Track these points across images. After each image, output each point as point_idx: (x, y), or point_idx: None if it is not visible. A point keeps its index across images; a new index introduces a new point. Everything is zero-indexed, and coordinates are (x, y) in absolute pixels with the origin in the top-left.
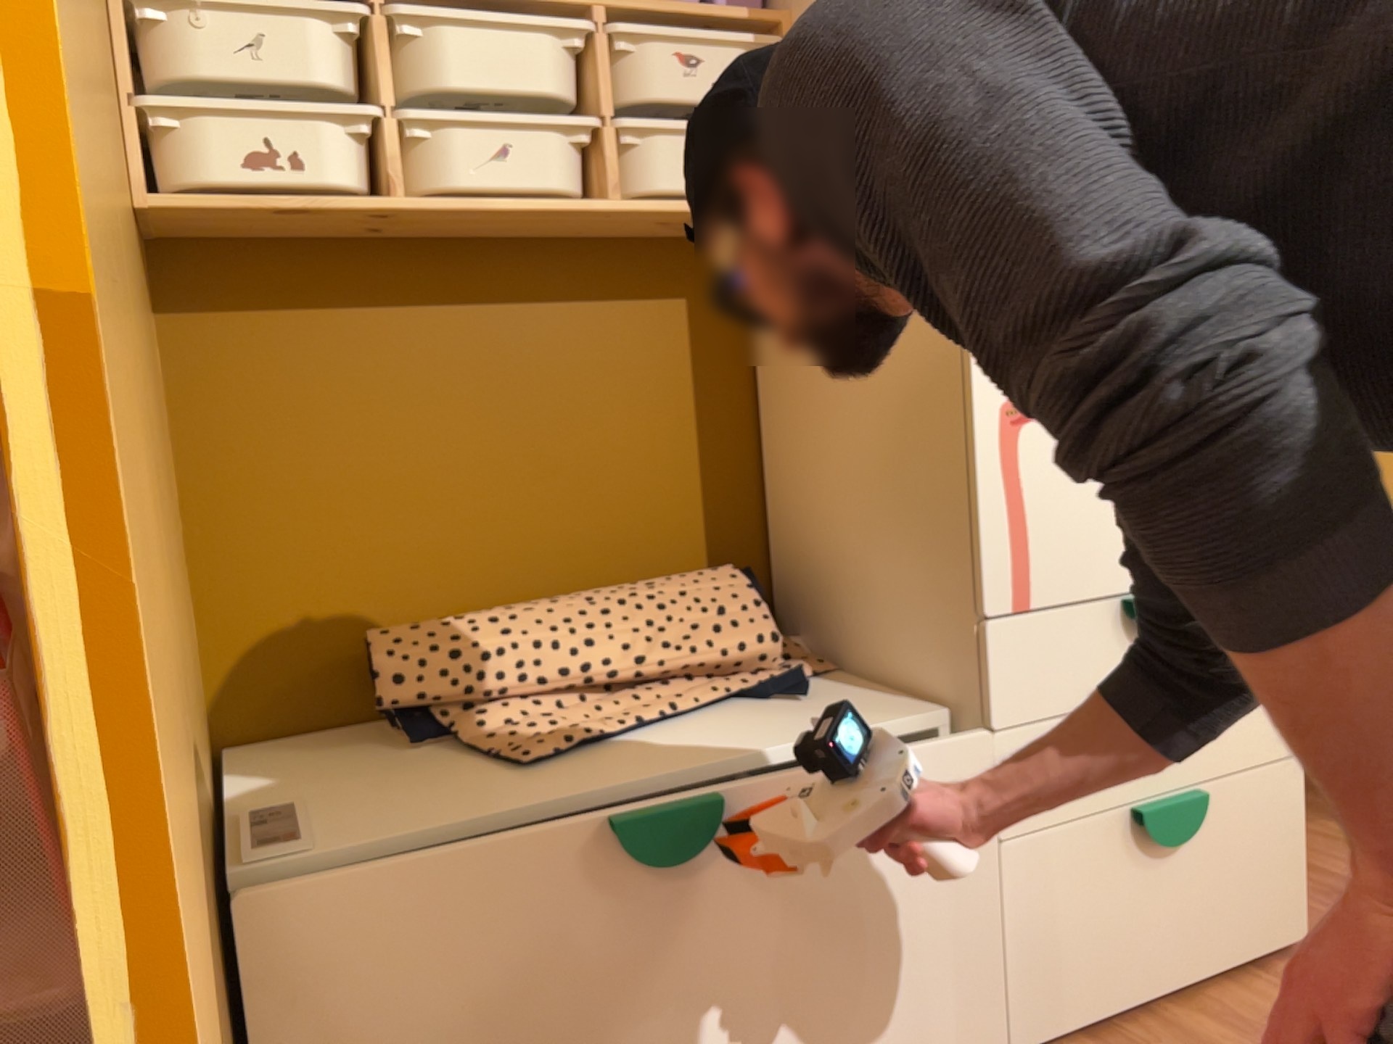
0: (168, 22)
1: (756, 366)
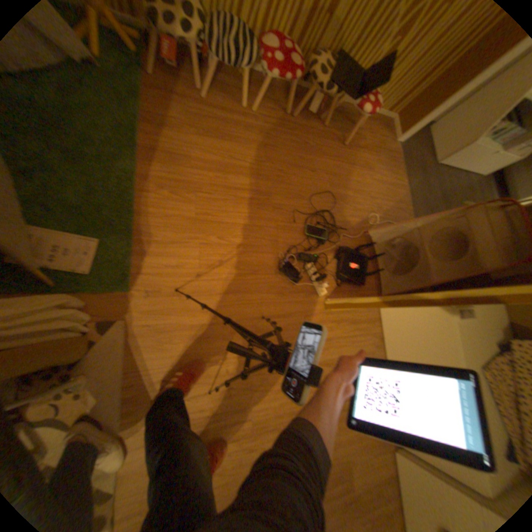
0: None
1: None
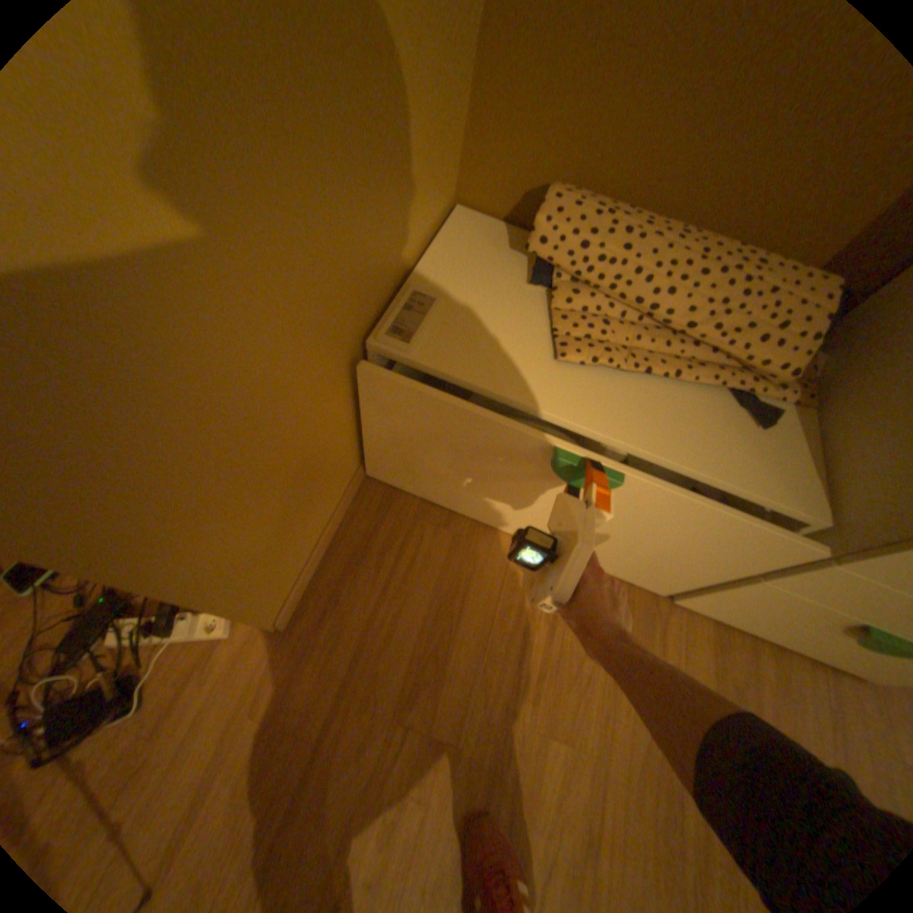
0: None
1: None
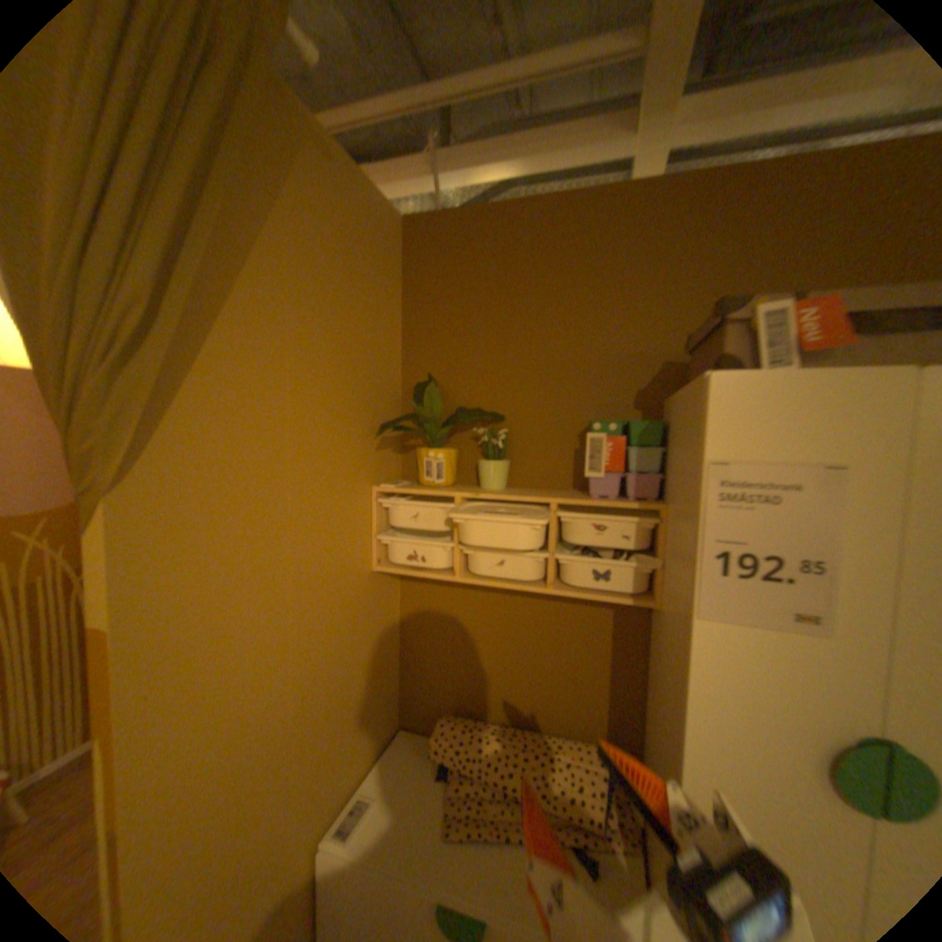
0: (390, 508)
1: (649, 653)
